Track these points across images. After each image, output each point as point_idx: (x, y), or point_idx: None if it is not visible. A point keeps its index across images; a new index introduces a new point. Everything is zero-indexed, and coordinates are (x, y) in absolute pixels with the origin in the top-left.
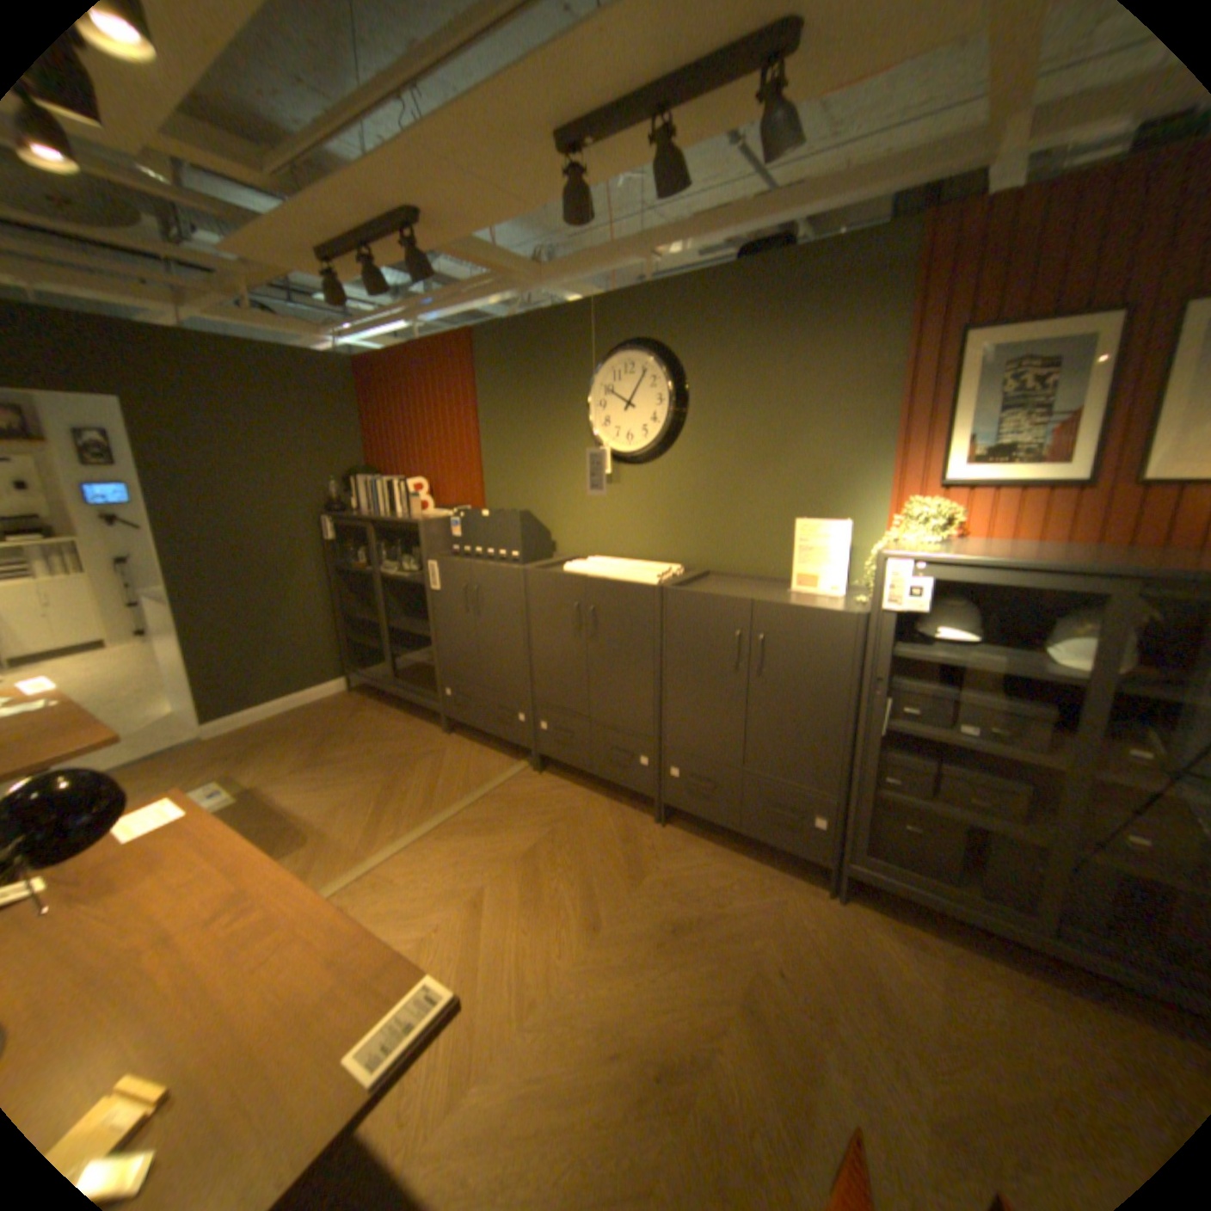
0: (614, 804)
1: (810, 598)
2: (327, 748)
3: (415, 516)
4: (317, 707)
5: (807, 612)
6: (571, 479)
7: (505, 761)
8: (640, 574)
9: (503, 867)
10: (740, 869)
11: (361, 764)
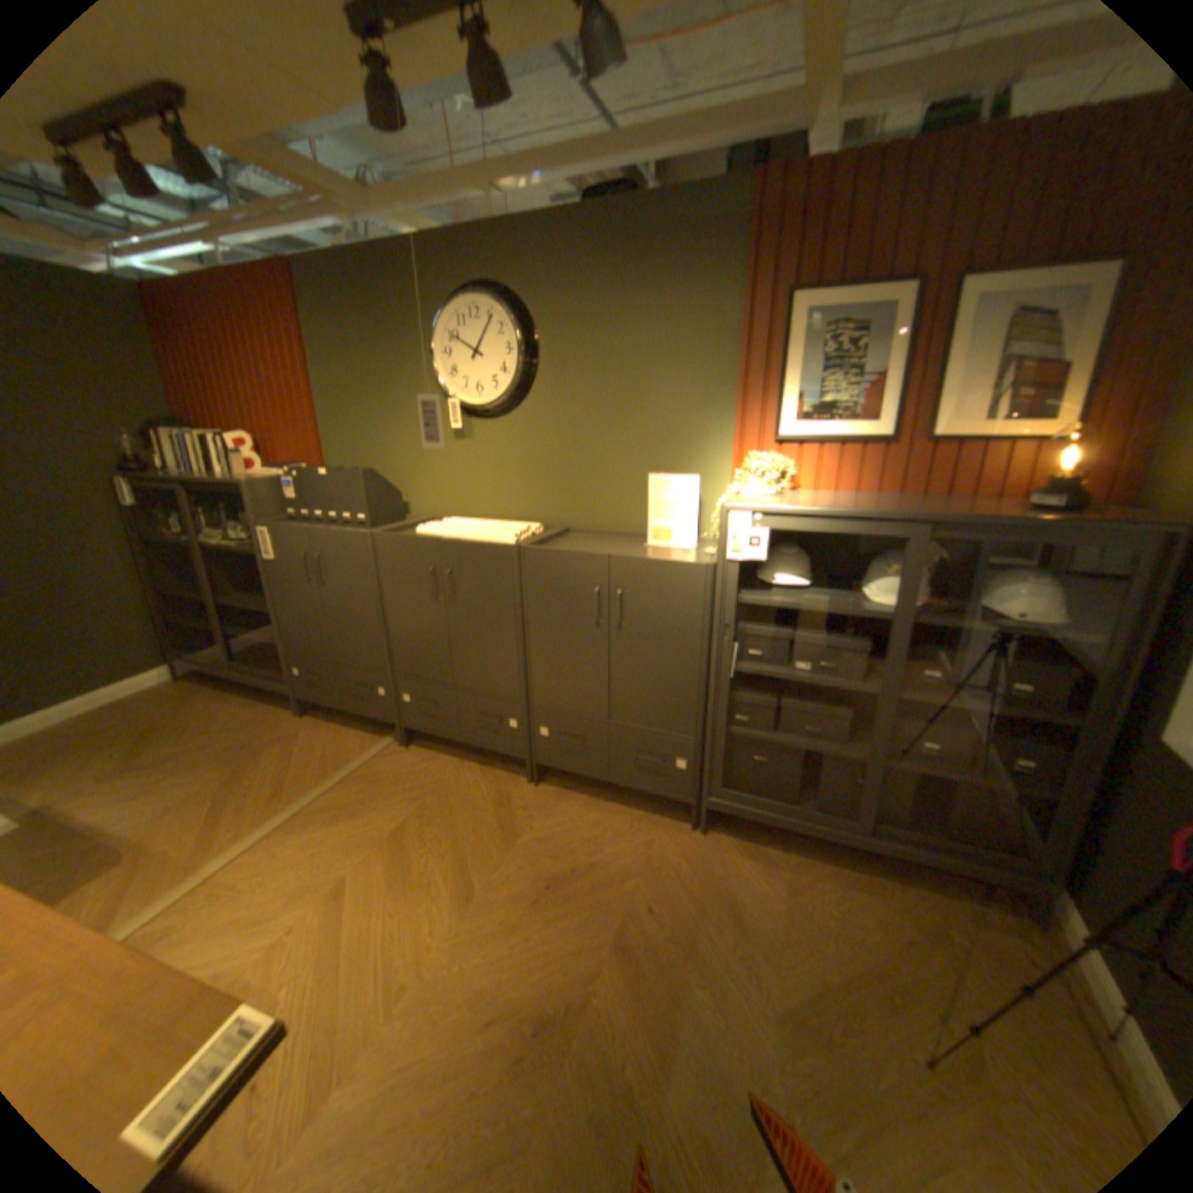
0: (486, 769)
1: (664, 551)
2: (148, 748)
3: (238, 477)
4: (133, 702)
5: (660, 566)
6: (420, 434)
7: (367, 739)
8: (498, 534)
9: (367, 851)
10: (610, 816)
11: (193, 762)
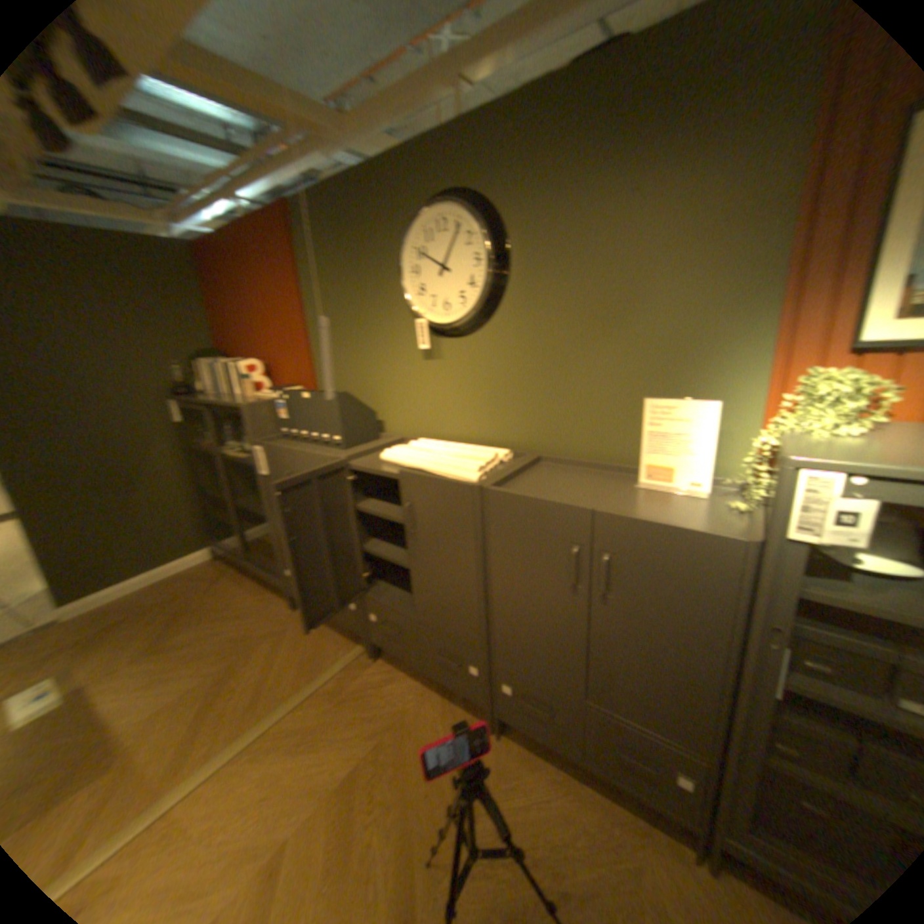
0: (446, 703)
1: (664, 494)
2: (173, 629)
3: (247, 398)
4: (179, 579)
5: (670, 531)
6: (392, 354)
7: (342, 643)
8: (461, 463)
9: (314, 804)
10: (584, 807)
11: (200, 650)
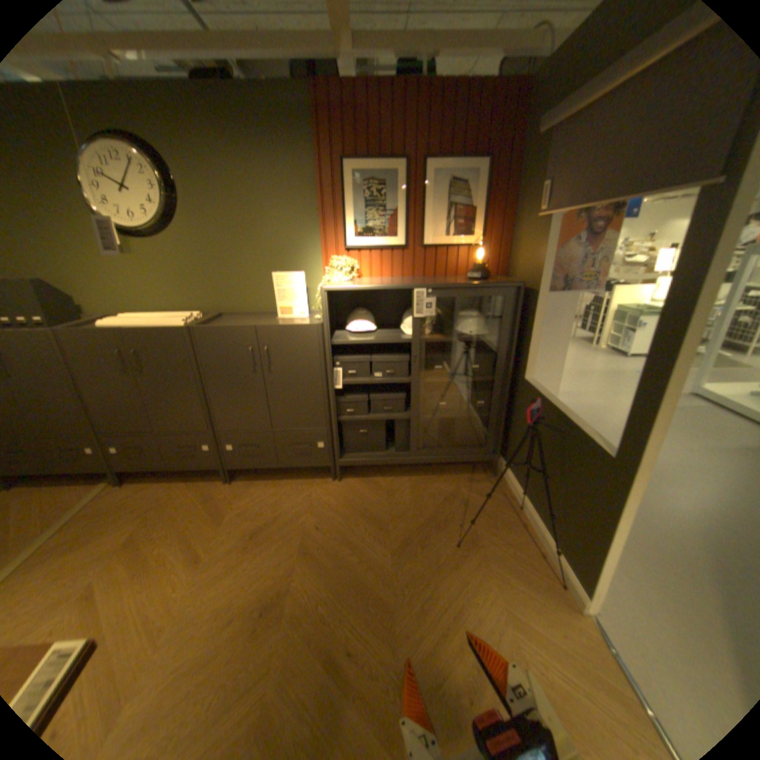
0: (189, 483)
1: (290, 321)
2: None
3: None
4: None
5: (289, 328)
6: (81, 249)
7: (81, 489)
8: (169, 320)
9: (105, 560)
10: (282, 487)
11: None
